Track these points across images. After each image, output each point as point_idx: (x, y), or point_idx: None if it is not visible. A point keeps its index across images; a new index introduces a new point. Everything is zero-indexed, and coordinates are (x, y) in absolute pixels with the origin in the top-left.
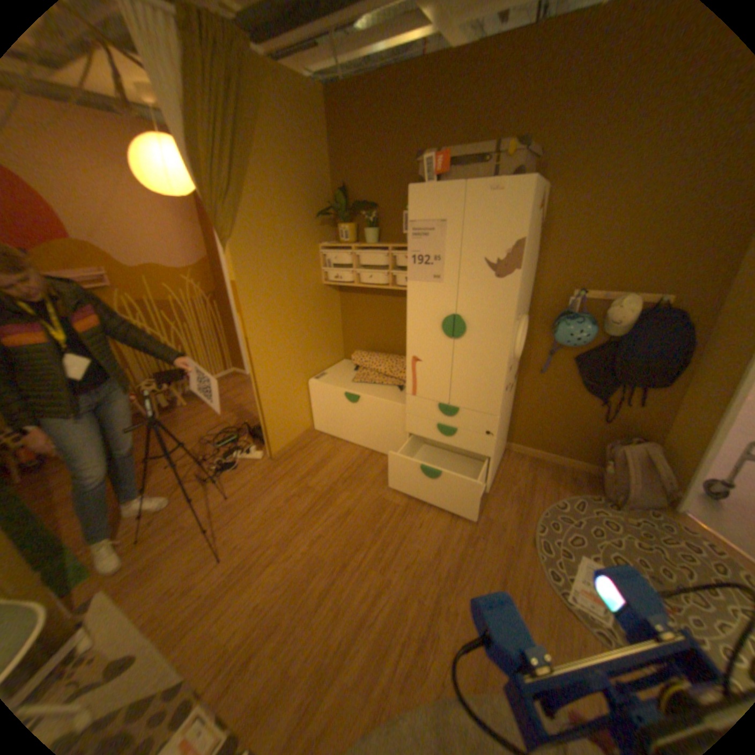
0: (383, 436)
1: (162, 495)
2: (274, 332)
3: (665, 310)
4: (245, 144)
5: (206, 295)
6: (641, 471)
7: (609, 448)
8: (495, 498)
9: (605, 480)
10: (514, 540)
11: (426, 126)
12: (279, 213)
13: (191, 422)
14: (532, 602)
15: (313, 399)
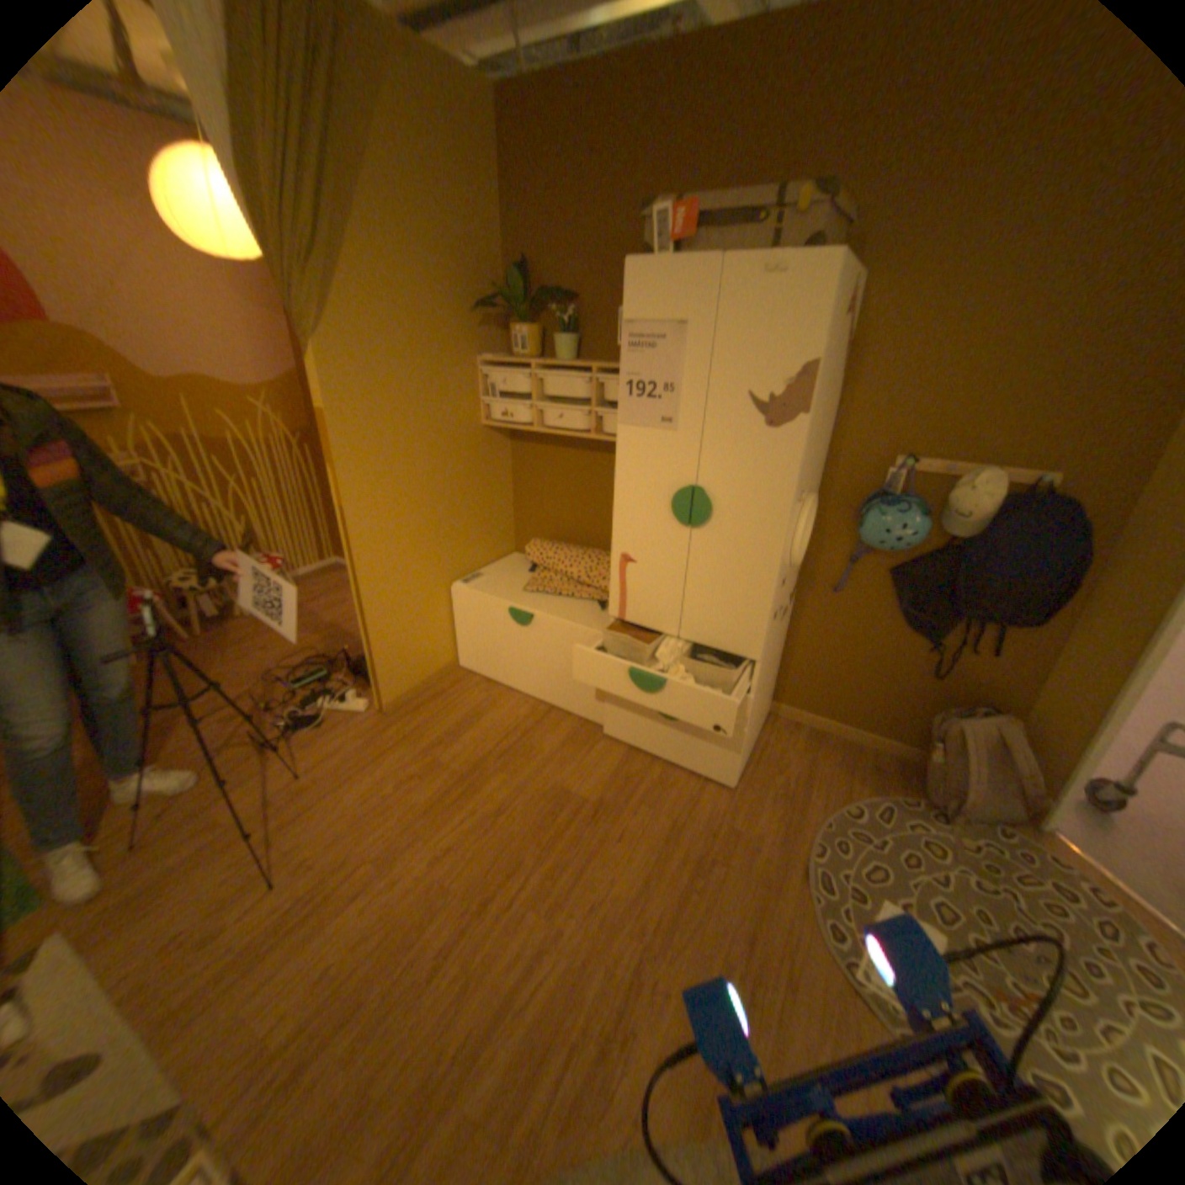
0: (571, 683)
1: (192, 766)
2: (393, 501)
3: (1046, 497)
4: (350, 171)
5: (293, 435)
6: (989, 763)
7: (938, 720)
8: (748, 794)
9: (929, 774)
10: (774, 869)
11: (665, 162)
12: (408, 298)
13: (256, 645)
14: (797, 978)
15: (458, 616)
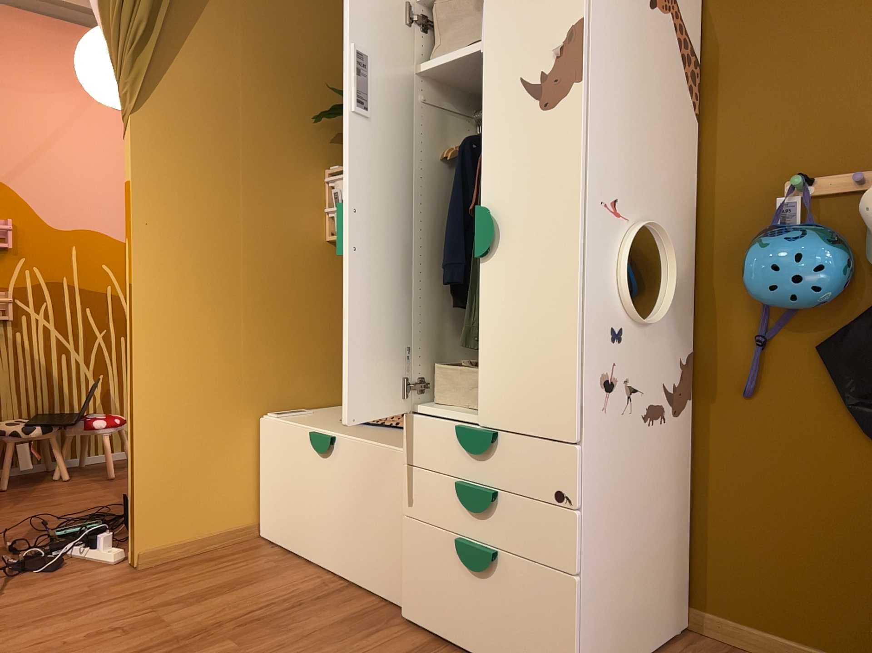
0: (370, 539)
1: None
2: (195, 290)
3: None
4: None
5: None
6: None
7: None
8: None
9: None
10: None
11: None
12: (248, 99)
13: (50, 499)
14: None
15: (262, 456)
